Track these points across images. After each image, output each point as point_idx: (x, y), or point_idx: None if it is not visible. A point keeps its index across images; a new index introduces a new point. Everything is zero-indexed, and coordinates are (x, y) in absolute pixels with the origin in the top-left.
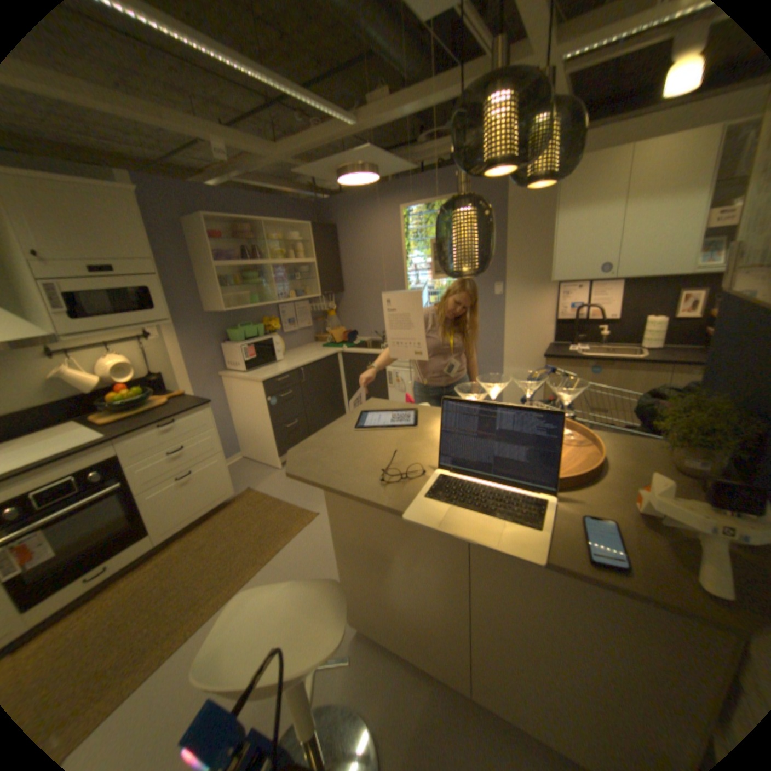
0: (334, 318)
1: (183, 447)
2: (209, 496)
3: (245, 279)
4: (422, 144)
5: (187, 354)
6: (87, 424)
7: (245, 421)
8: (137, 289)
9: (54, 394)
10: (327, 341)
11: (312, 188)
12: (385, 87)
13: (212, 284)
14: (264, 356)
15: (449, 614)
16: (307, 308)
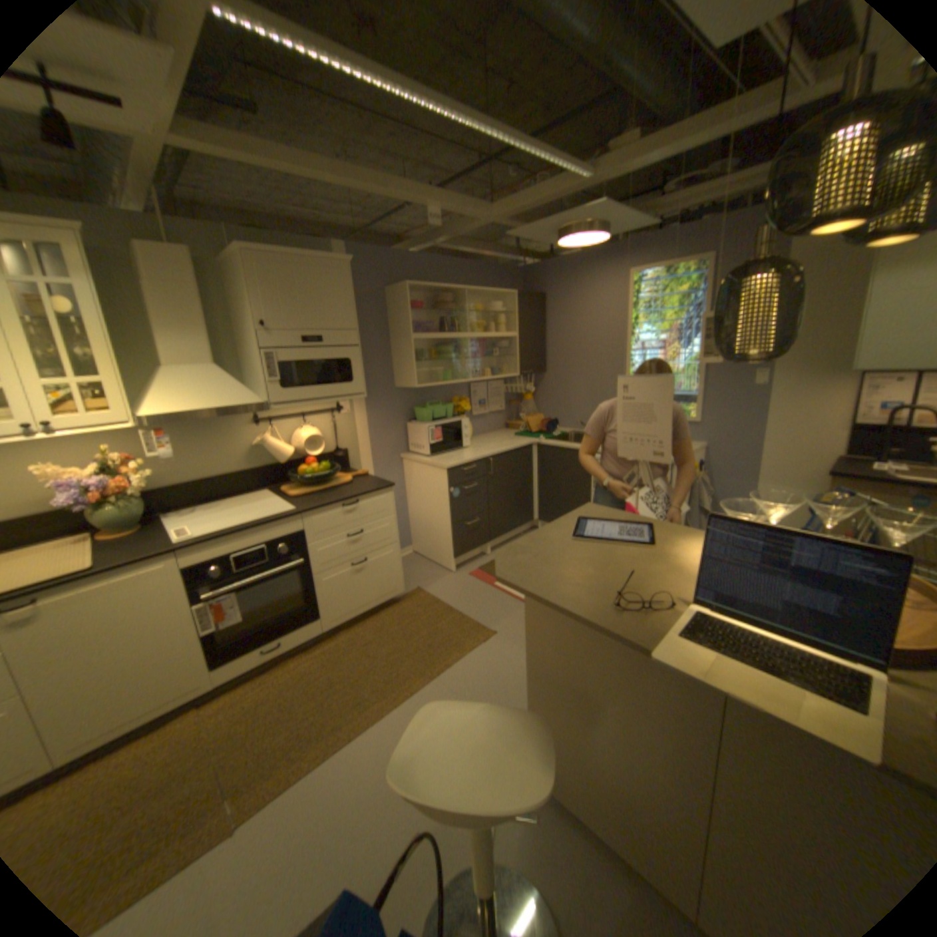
0: (529, 402)
1: (362, 531)
2: (380, 589)
3: (439, 353)
4: (669, 192)
5: (372, 432)
6: (279, 494)
7: (422, 511)
8: (339, 361)
9: (254, 461)
10: (519, 428)
11: (521, 251)
12: (634, 127)
13: (407, 357)
14: (449, 440)
15: (680, 798)
16: (500, 389)
